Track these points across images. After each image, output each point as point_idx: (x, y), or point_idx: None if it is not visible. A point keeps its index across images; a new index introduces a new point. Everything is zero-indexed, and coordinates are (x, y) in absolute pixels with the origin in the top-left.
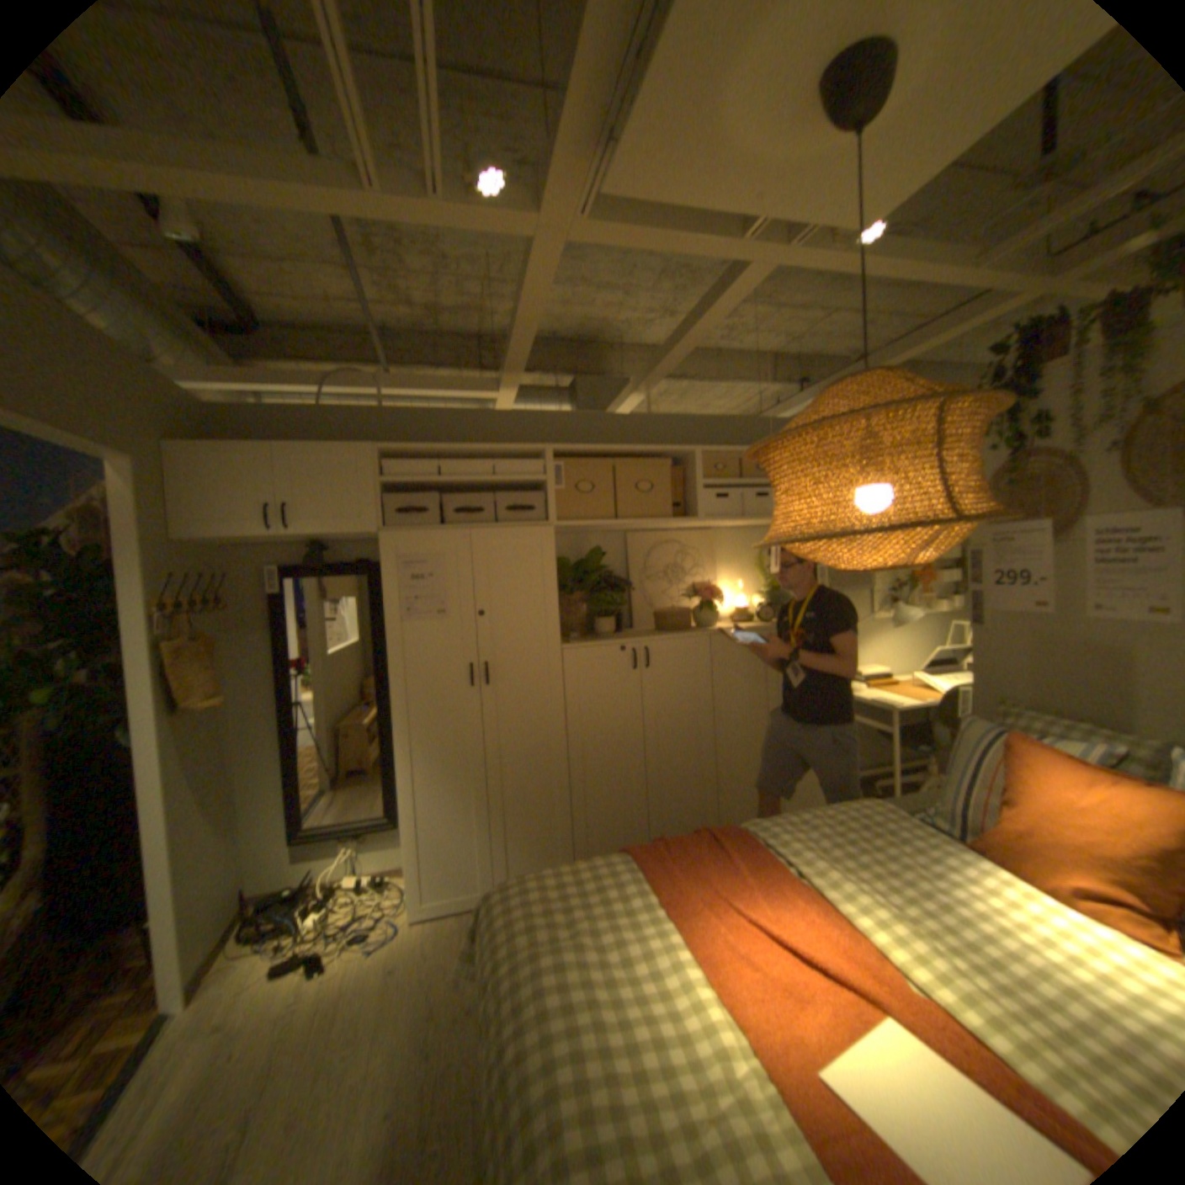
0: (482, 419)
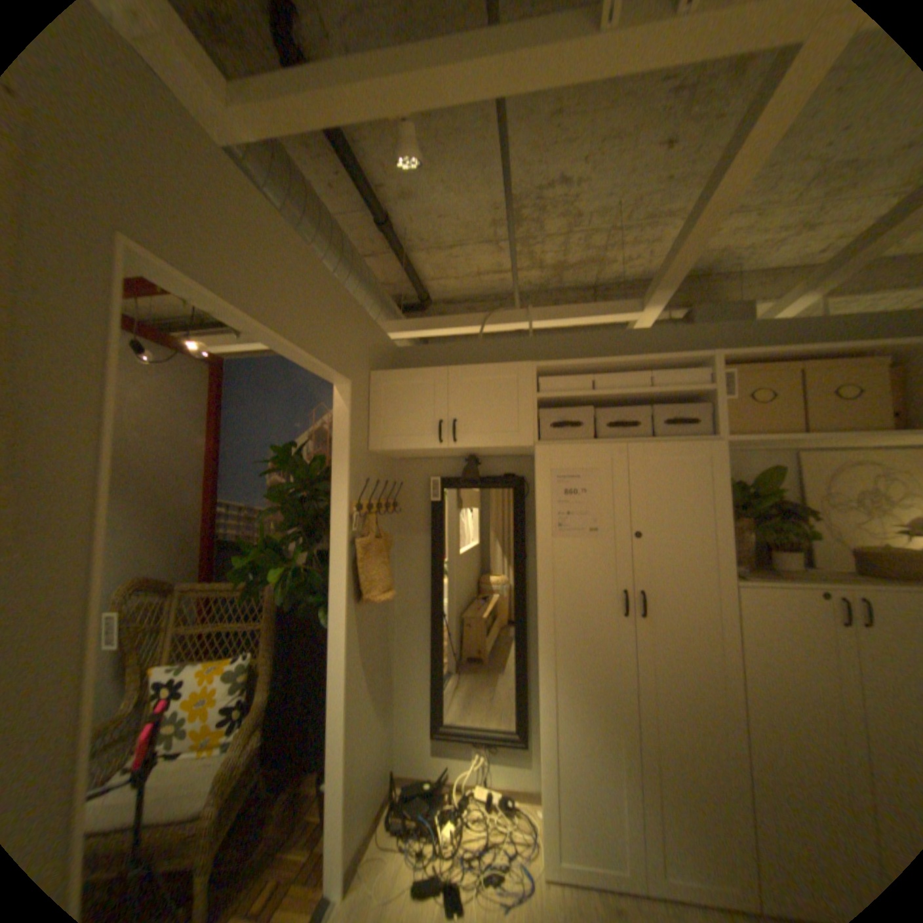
0: (626, 339)
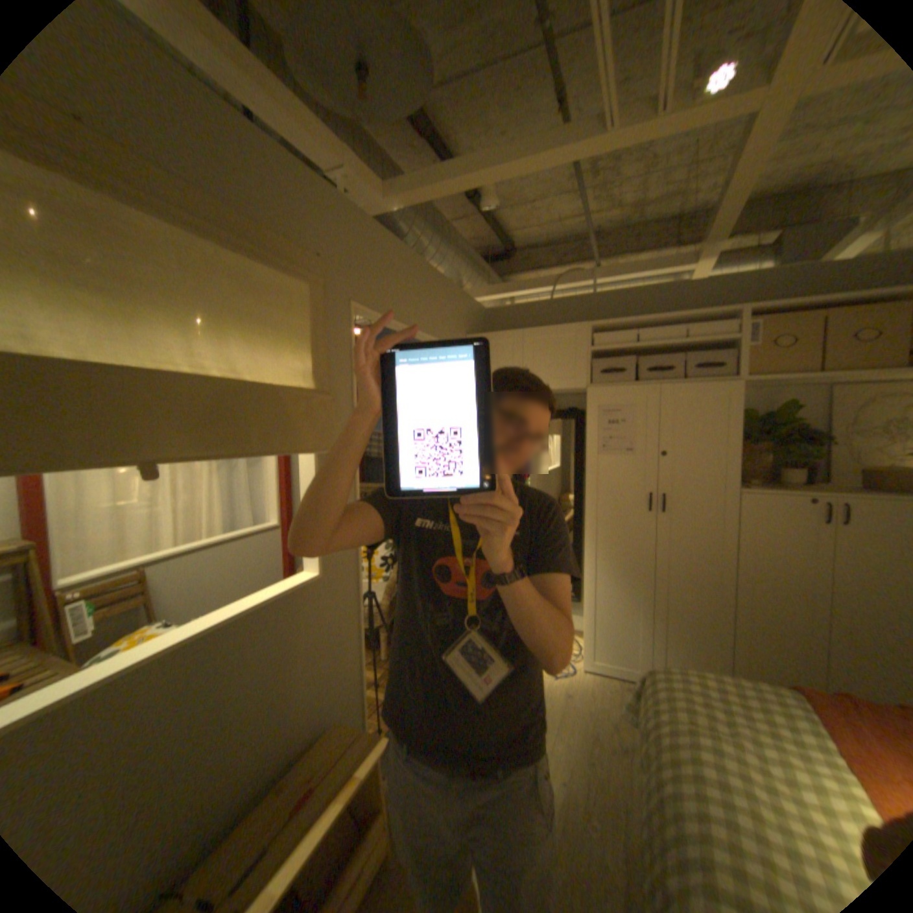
0: (679, 290)
